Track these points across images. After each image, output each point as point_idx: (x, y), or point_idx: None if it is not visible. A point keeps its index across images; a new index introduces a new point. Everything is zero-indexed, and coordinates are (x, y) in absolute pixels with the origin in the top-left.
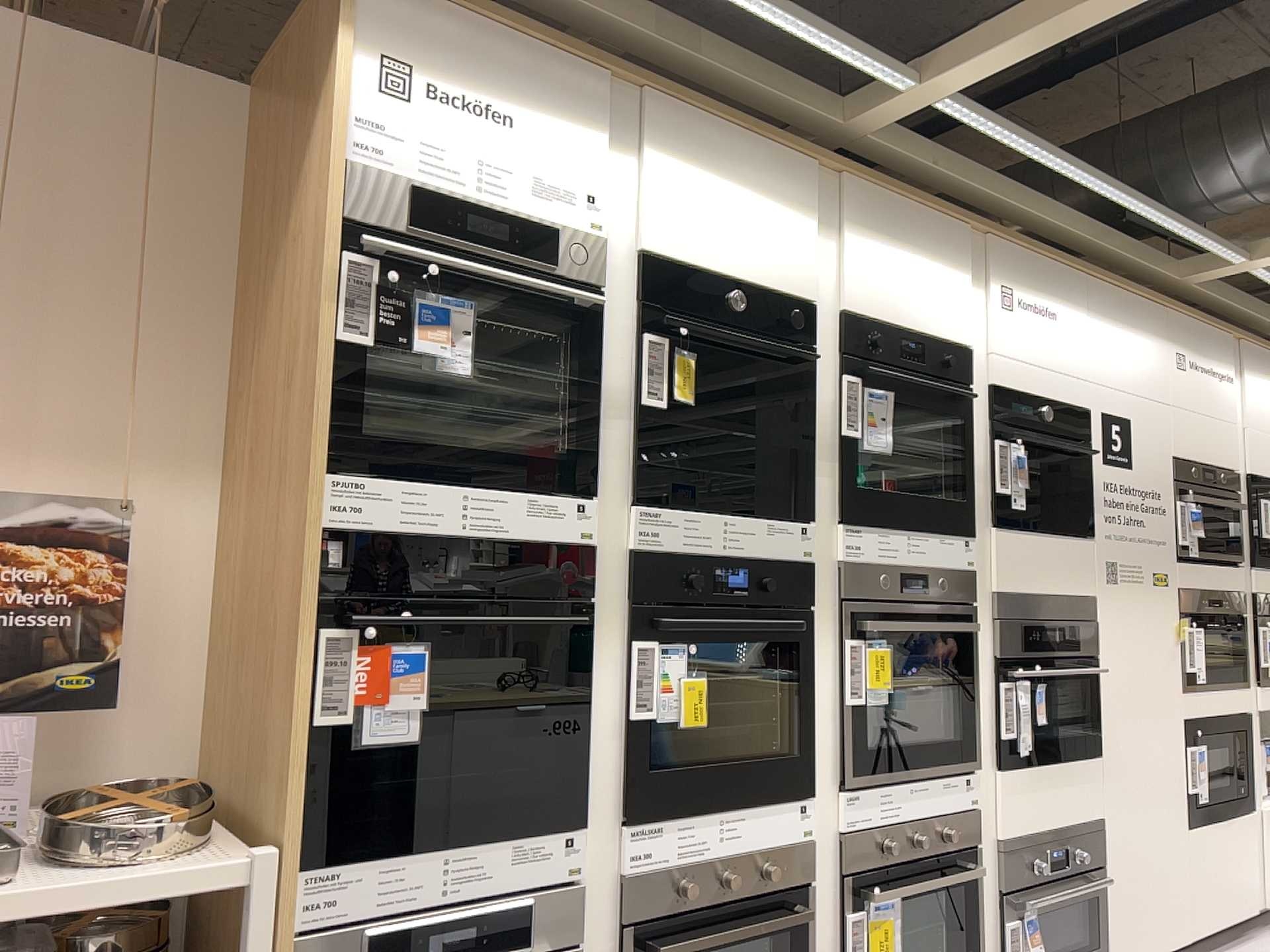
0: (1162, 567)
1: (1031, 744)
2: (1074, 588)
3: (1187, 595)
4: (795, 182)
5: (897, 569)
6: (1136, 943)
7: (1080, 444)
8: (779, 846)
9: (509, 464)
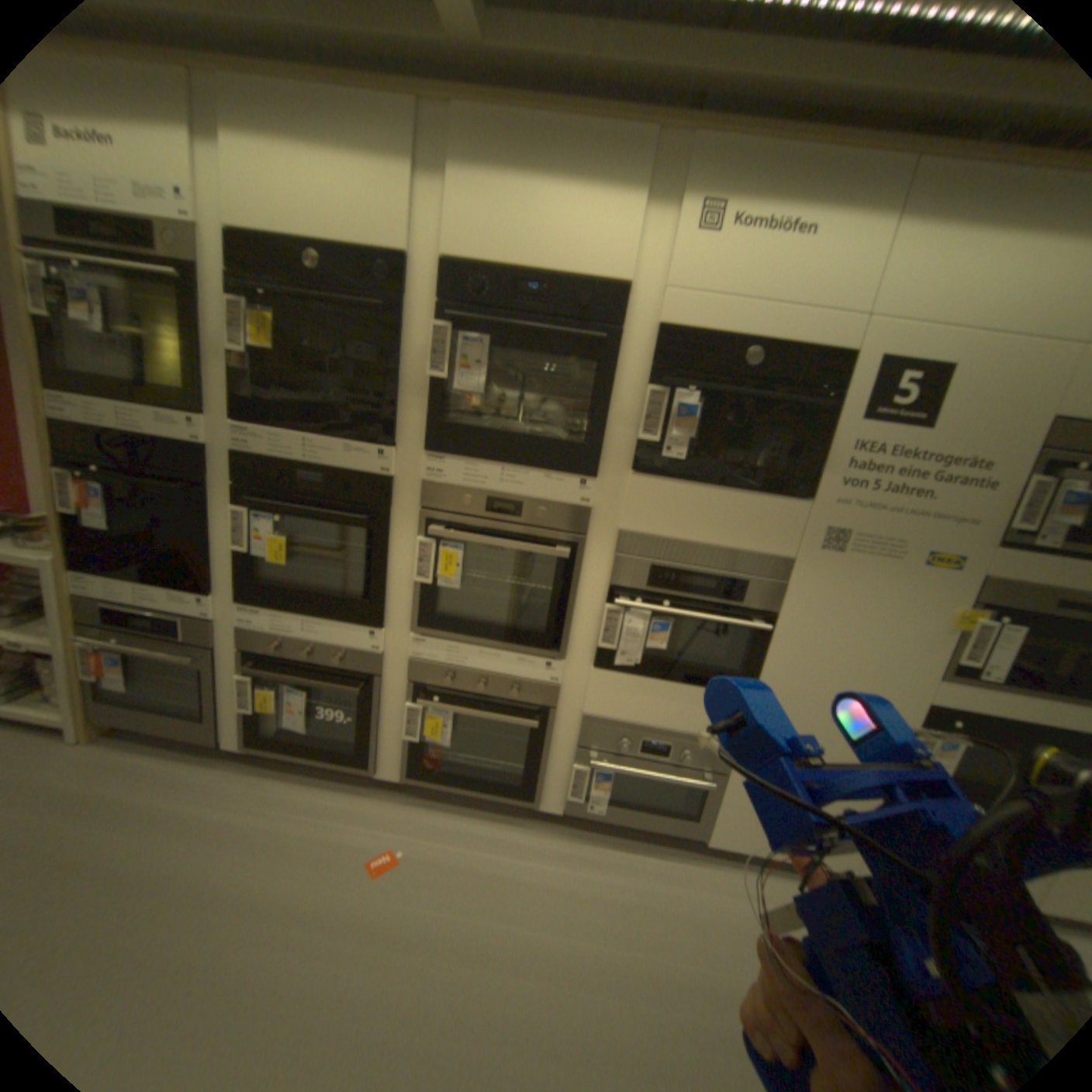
0: (963, 550)
1: (641, 662)
2: (756, 546)
3: (1013, 590)
4: (381, 126)
5: (487, 493)
6: (760, 845)
7: (815, 393)
8: (350, 649)
9: (141, 390)
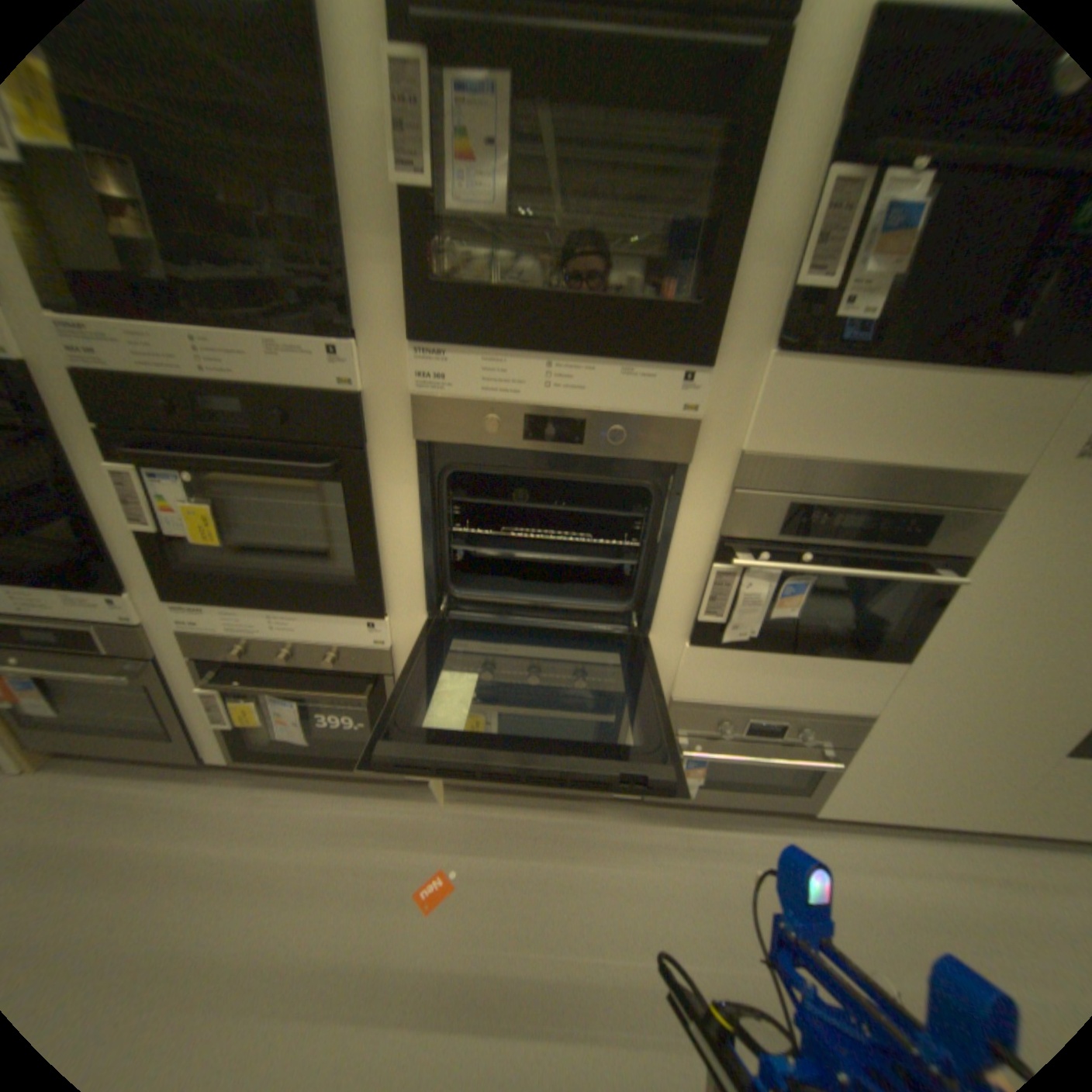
0: None
1: (760, 634)
2: (971, 461)
3: None
4: None
5: (524, 408)
6: (882, 812)
7: None
8: (343, 647)
9: None
